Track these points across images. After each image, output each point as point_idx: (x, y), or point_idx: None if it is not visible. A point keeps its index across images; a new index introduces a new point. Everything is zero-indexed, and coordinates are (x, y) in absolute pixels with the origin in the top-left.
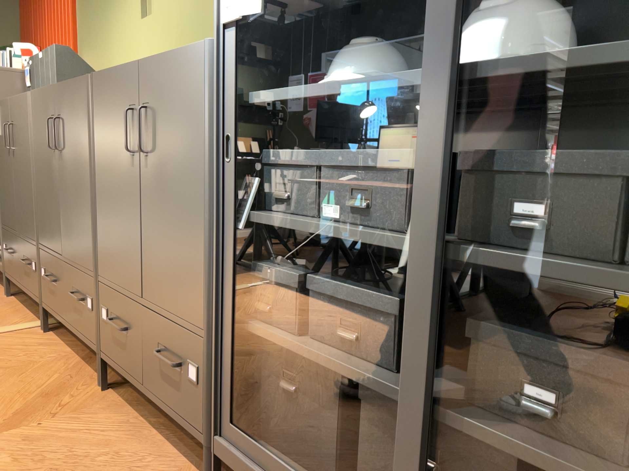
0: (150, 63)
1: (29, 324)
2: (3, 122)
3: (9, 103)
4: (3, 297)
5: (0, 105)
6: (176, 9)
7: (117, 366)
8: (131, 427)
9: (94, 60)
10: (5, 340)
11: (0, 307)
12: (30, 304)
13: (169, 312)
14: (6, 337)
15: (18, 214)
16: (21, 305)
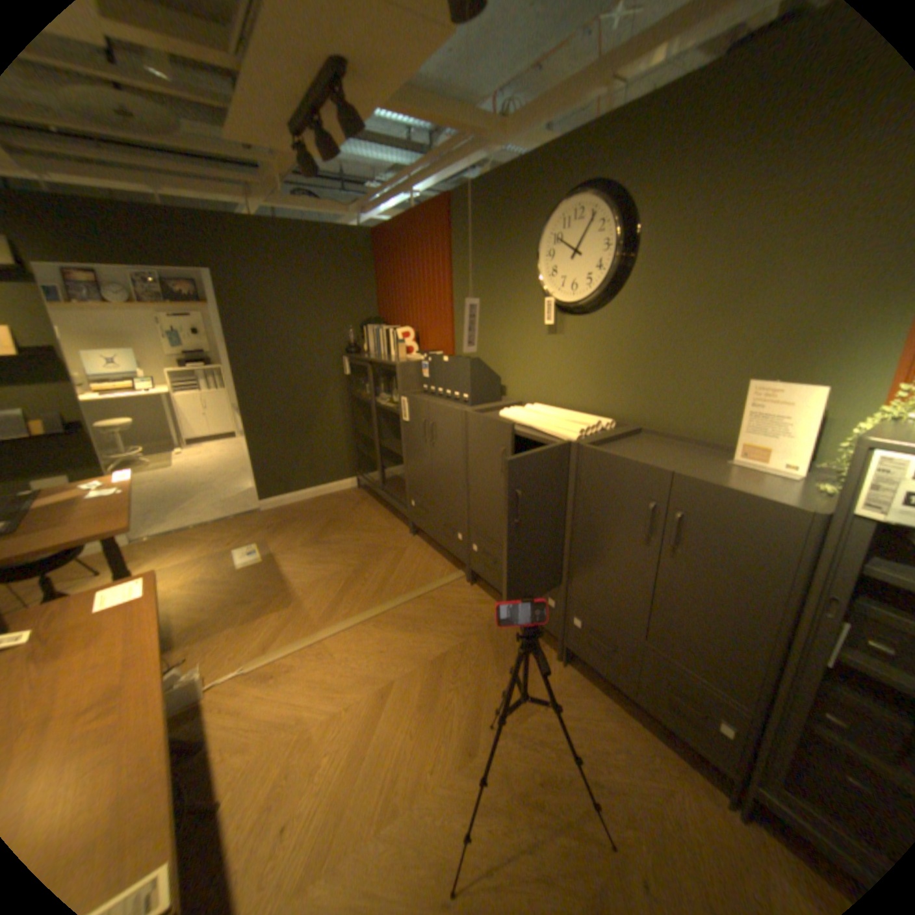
0: (699, 484)
1: (456, 576)
2: (417, 414)
3: (428, 404)
4: (411, 537)
5: (412, 400)
6: (601, 339)
7: (595, 664)
8: (616, 715)
9: (476, 349)
10: (450, 595)
11: (418, 550)
12: (436, 546)
13: (695, 673)
14: (448, 591)
15: (436, 490)
16: (430, 547)
